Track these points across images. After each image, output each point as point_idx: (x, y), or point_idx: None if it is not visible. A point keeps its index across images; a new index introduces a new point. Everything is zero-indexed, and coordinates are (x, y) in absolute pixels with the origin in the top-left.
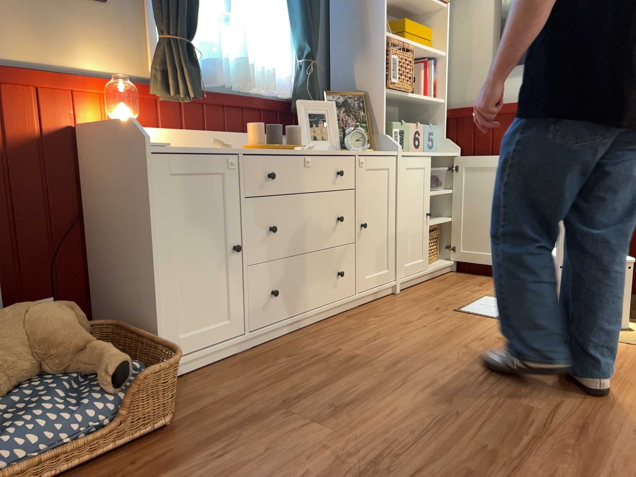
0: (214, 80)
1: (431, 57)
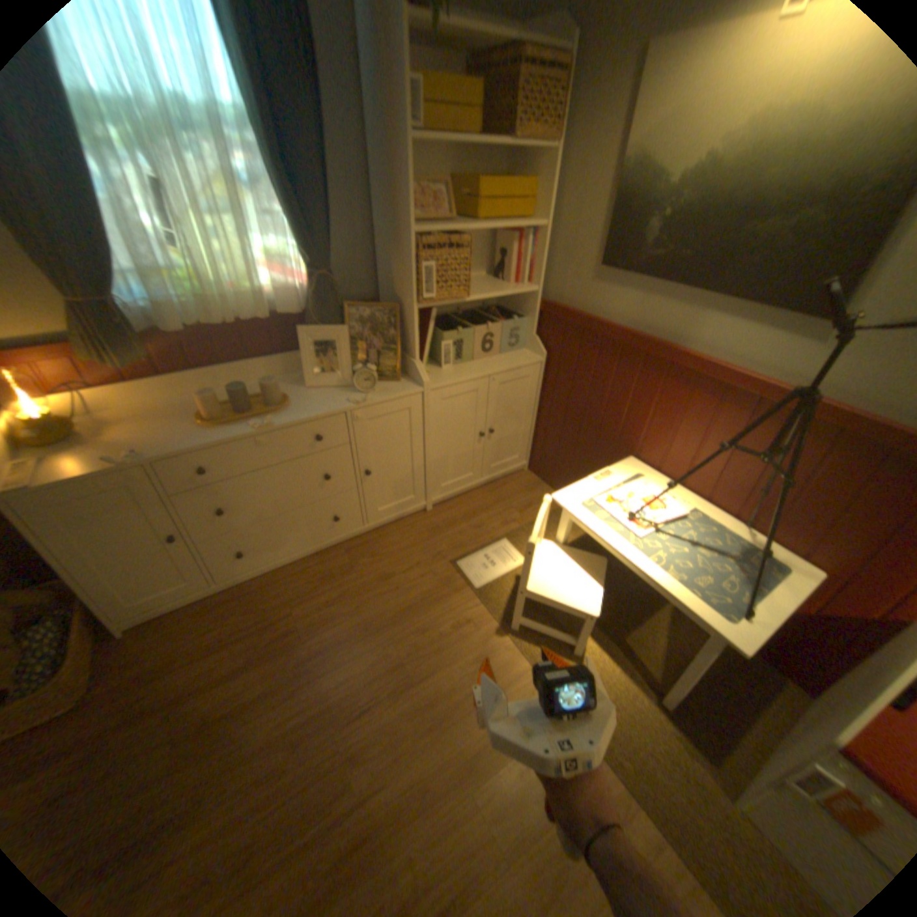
0: (164, 327)
1: (532, 223)
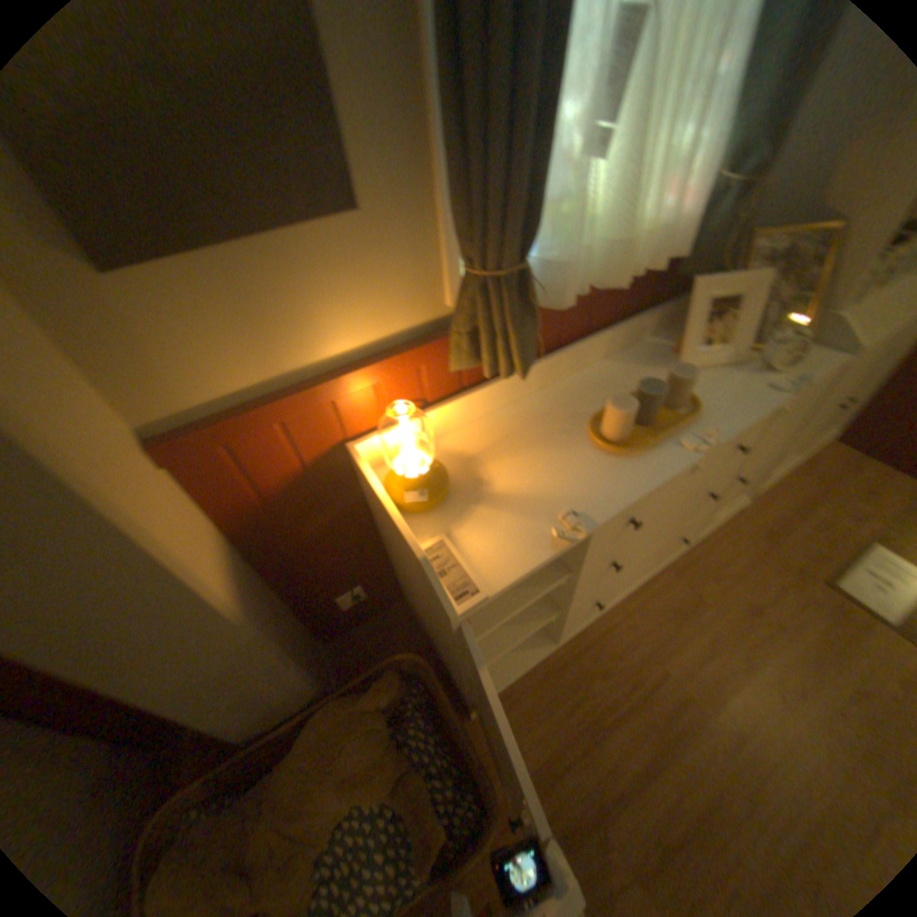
0: (557, 300)
1: None
